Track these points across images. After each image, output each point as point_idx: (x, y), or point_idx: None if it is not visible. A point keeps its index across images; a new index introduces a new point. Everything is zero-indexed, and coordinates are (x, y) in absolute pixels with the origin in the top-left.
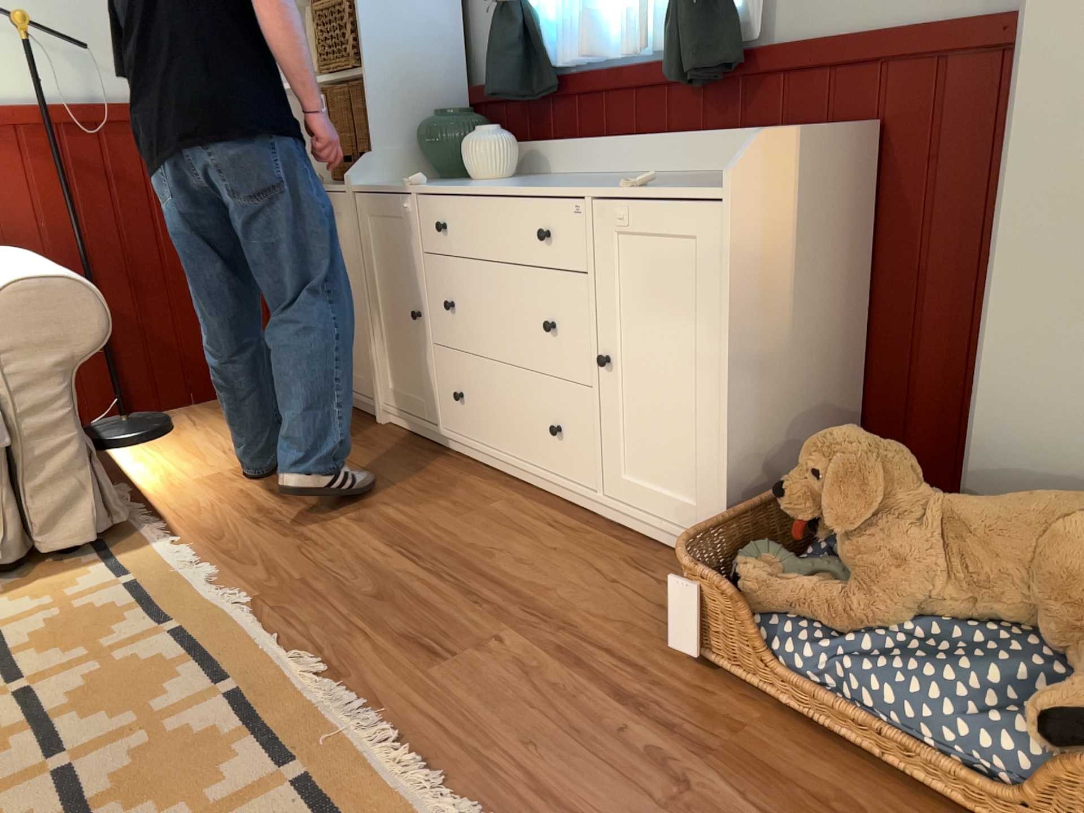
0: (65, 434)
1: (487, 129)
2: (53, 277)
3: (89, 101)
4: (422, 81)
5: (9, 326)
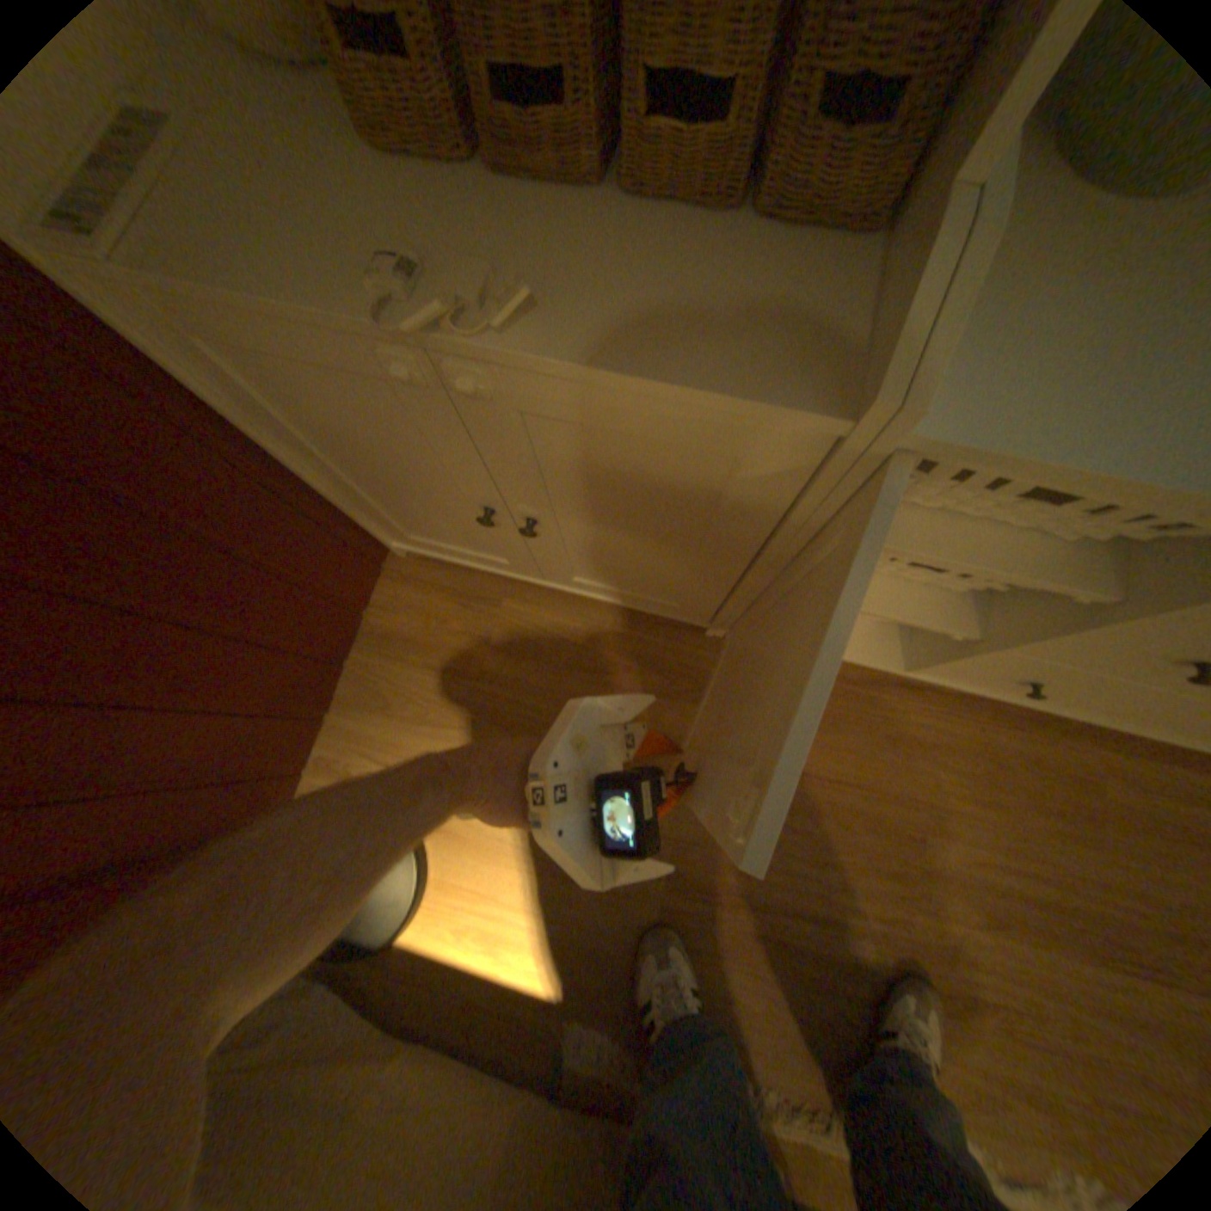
0: None
1: None
2: None
3: None
4: None
5: None
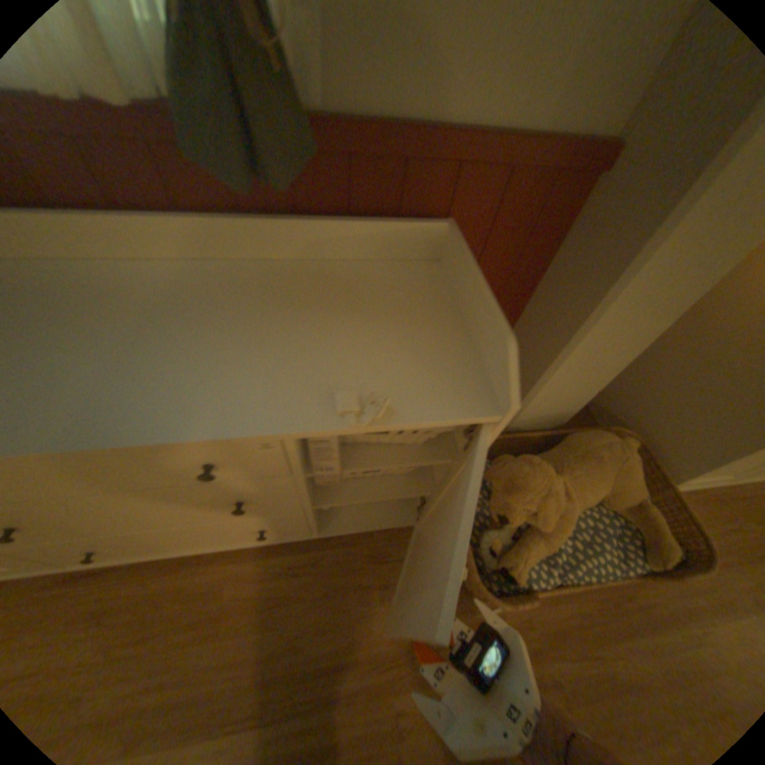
0: None
1: None
2: None
3: None
4: None
5: None
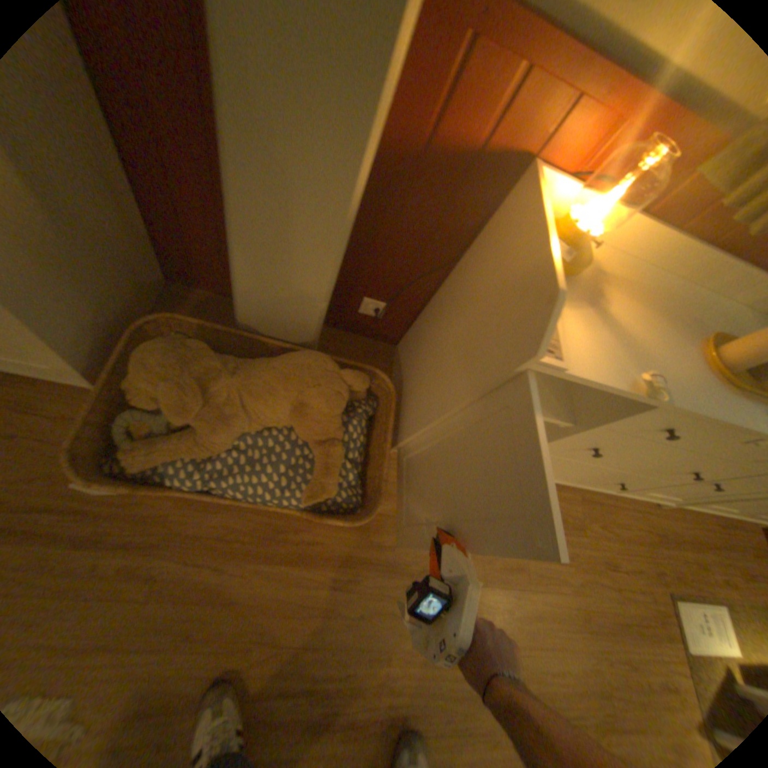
0: None
1: None
2: None
3: None
4: None
5: None
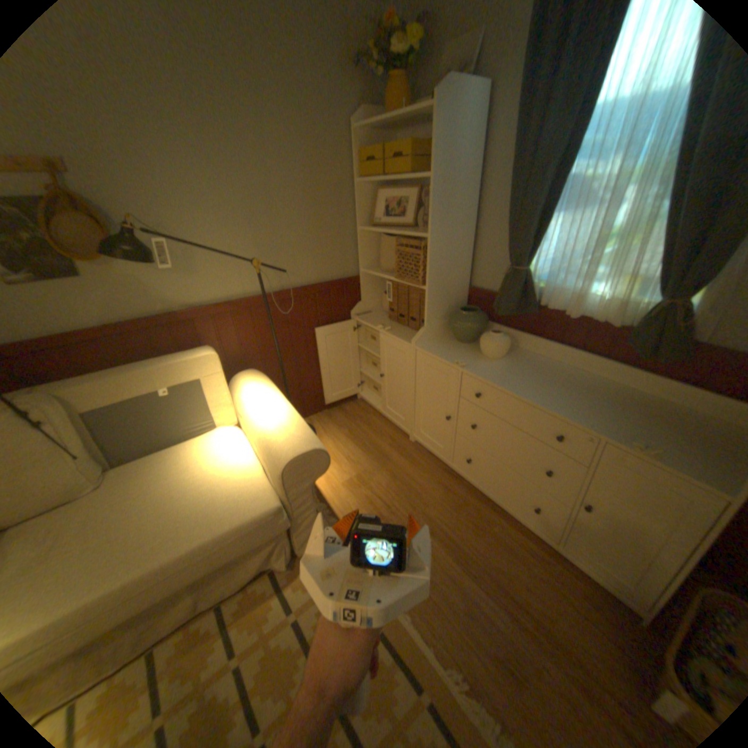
0: (309, 510)
1: (496, 329)
2: (307, 449)
3: (279, 286)
4: (451, 287)
5: (290, 476)
